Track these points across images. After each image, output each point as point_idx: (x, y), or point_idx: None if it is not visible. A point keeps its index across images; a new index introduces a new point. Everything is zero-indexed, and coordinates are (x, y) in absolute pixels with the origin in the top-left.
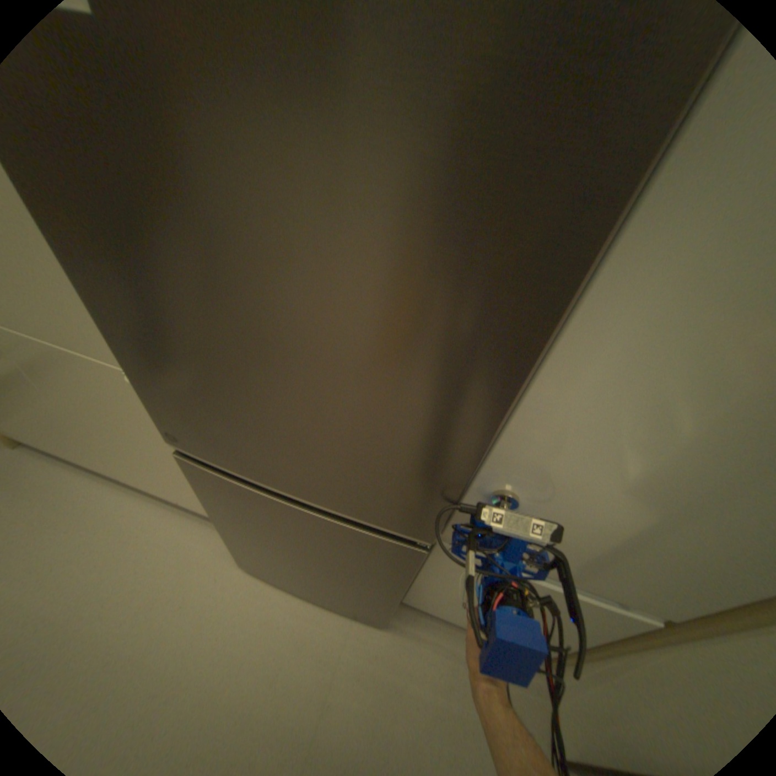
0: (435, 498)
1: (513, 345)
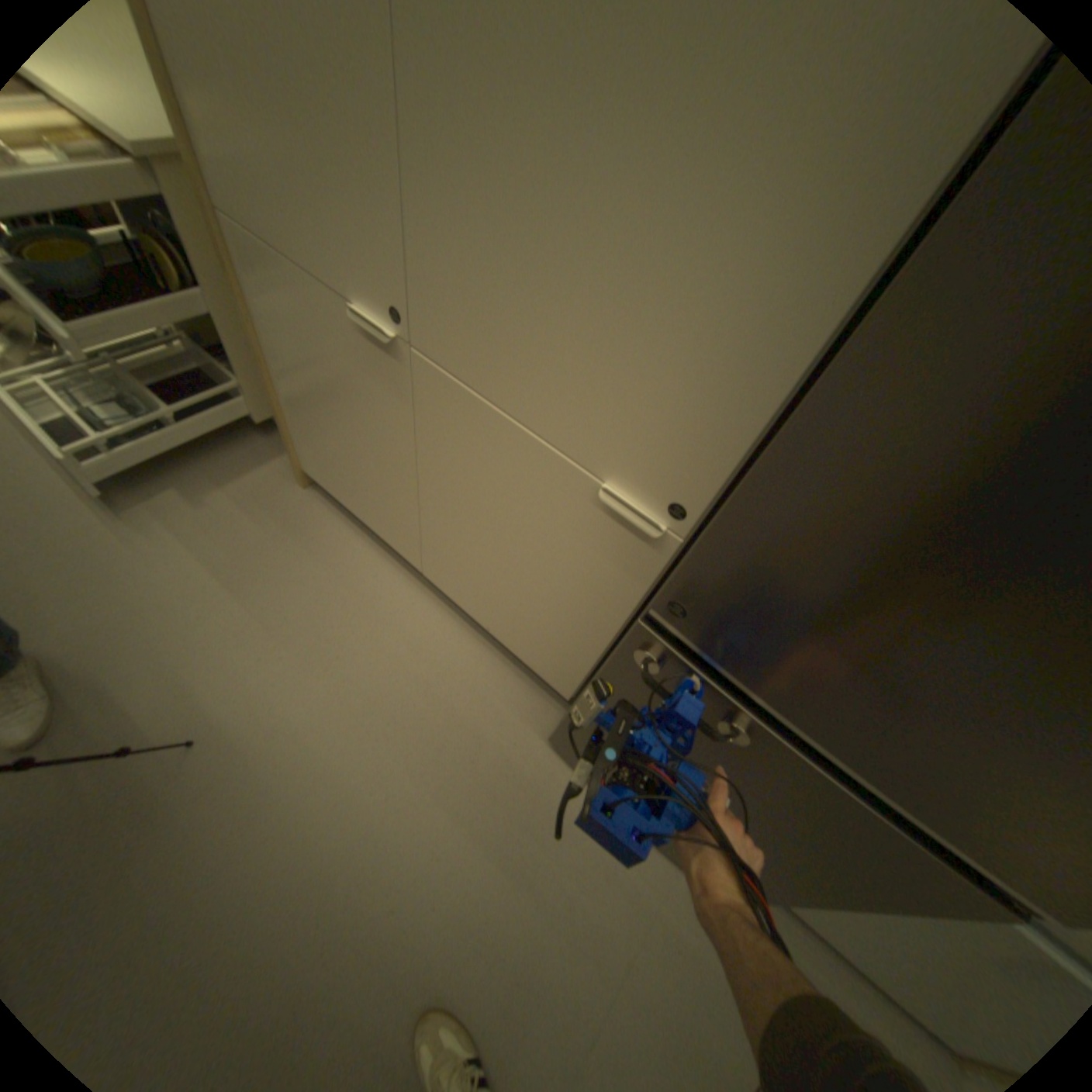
0: None
1: None
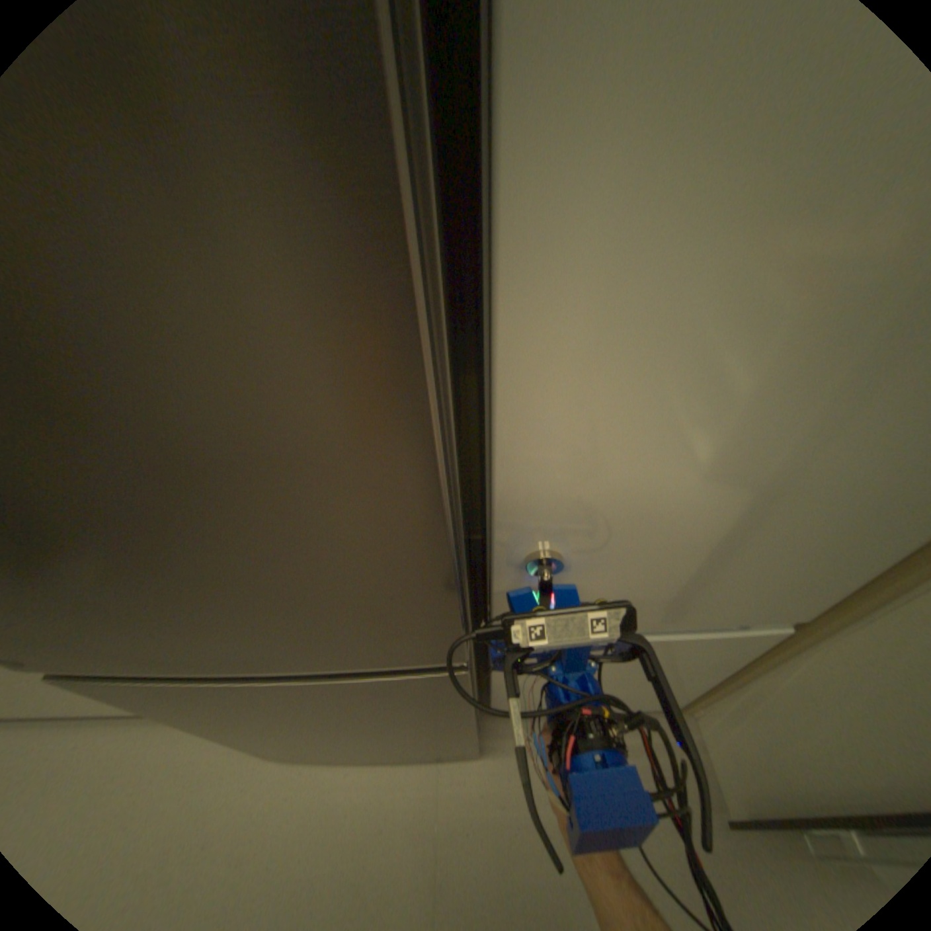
0: (424, 609)
1: (350, 305)
